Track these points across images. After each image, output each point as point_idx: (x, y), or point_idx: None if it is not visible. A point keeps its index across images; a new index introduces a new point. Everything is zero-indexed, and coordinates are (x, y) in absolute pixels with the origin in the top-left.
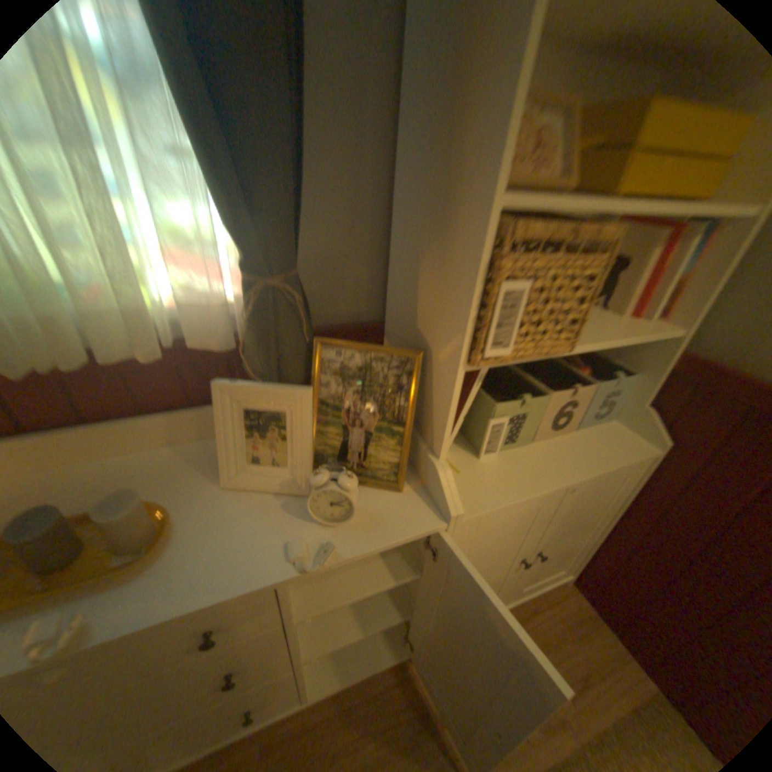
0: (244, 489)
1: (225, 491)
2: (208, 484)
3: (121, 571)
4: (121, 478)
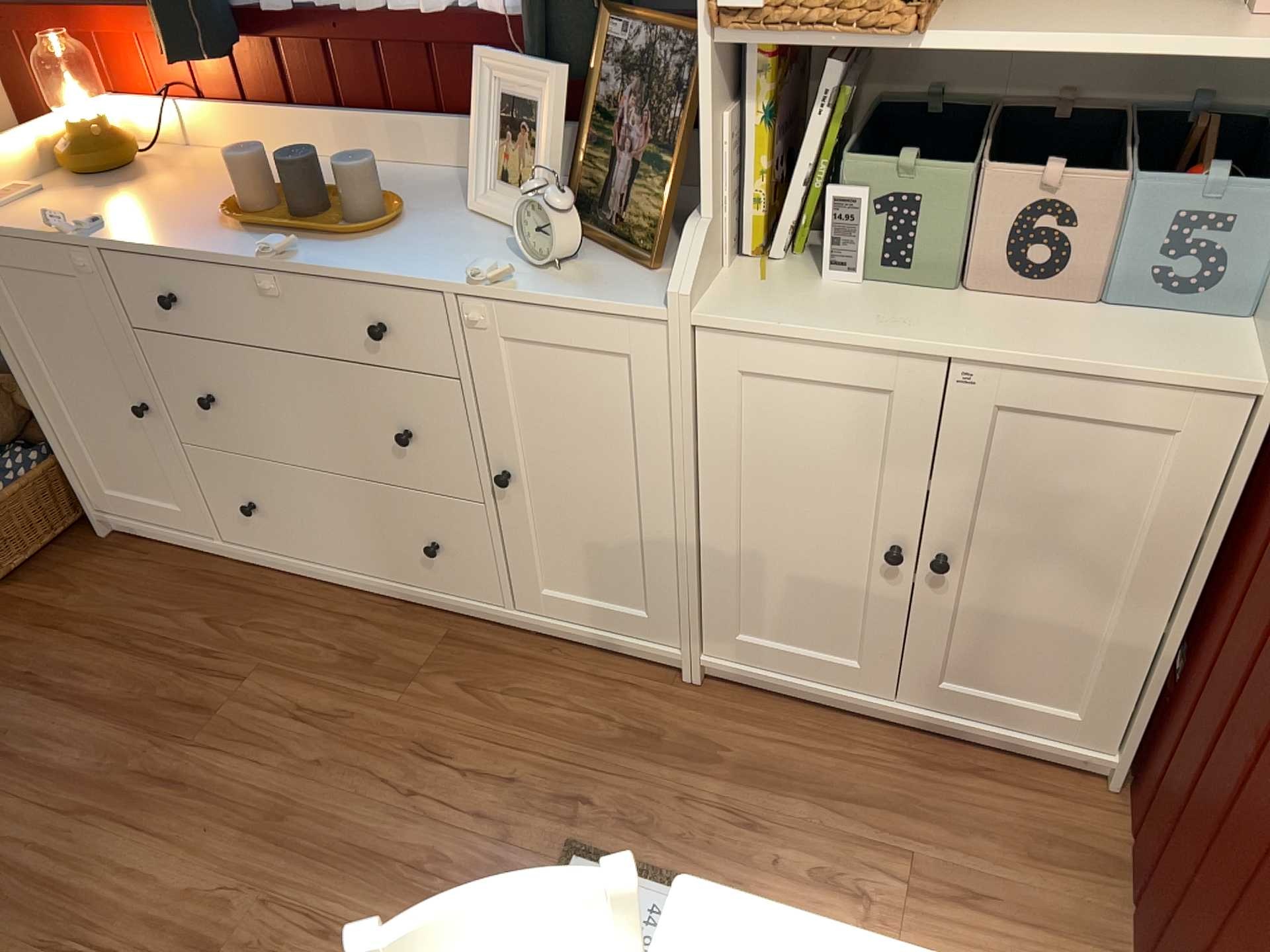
0: (488, 217)
1: (470, 213)
2: (461, 204)
3: (341, 234)
4: (395, 180)
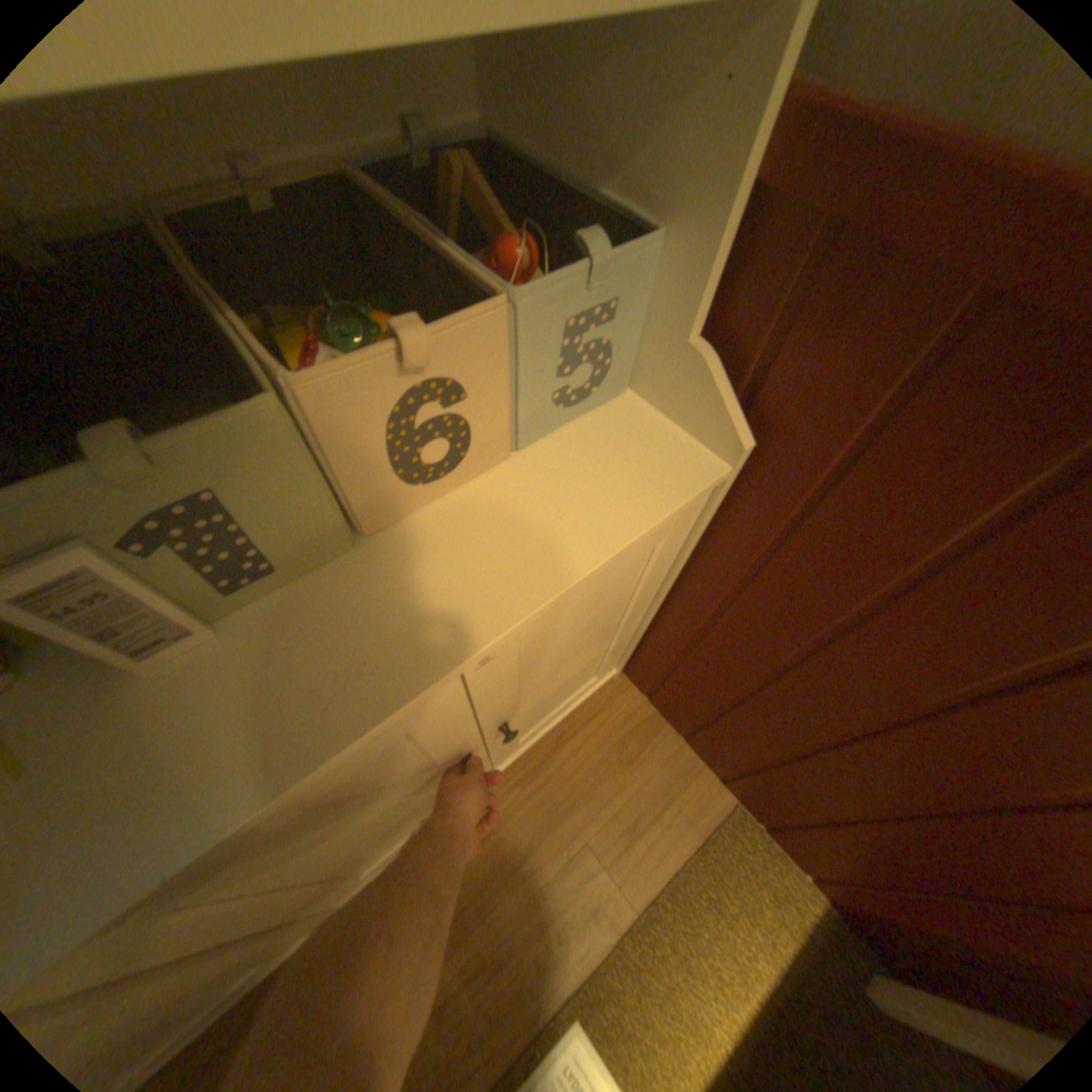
0: None
1: None
2: None
3: None
4: None
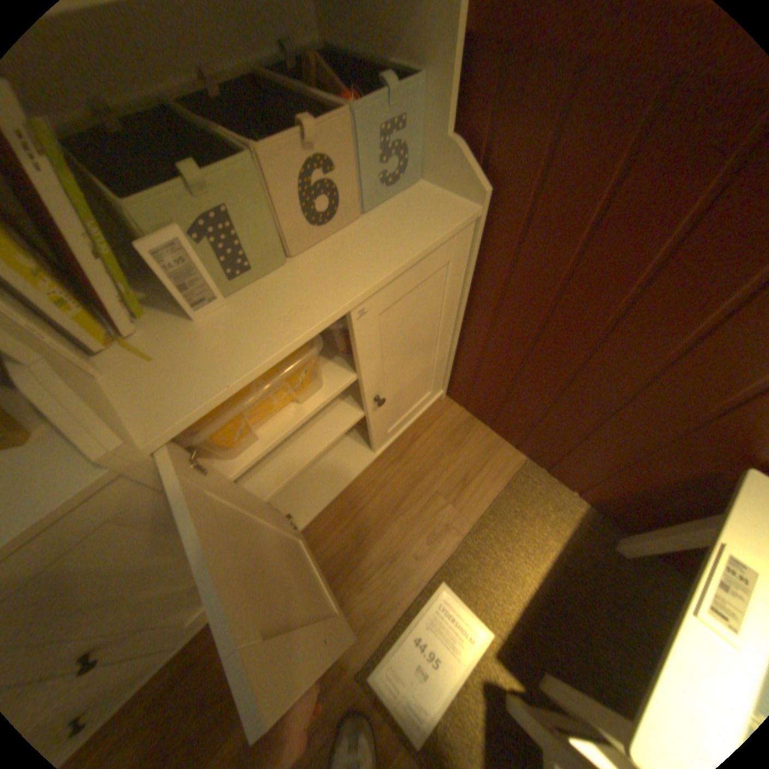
0: None
1: None
2: None
3: None
4: None
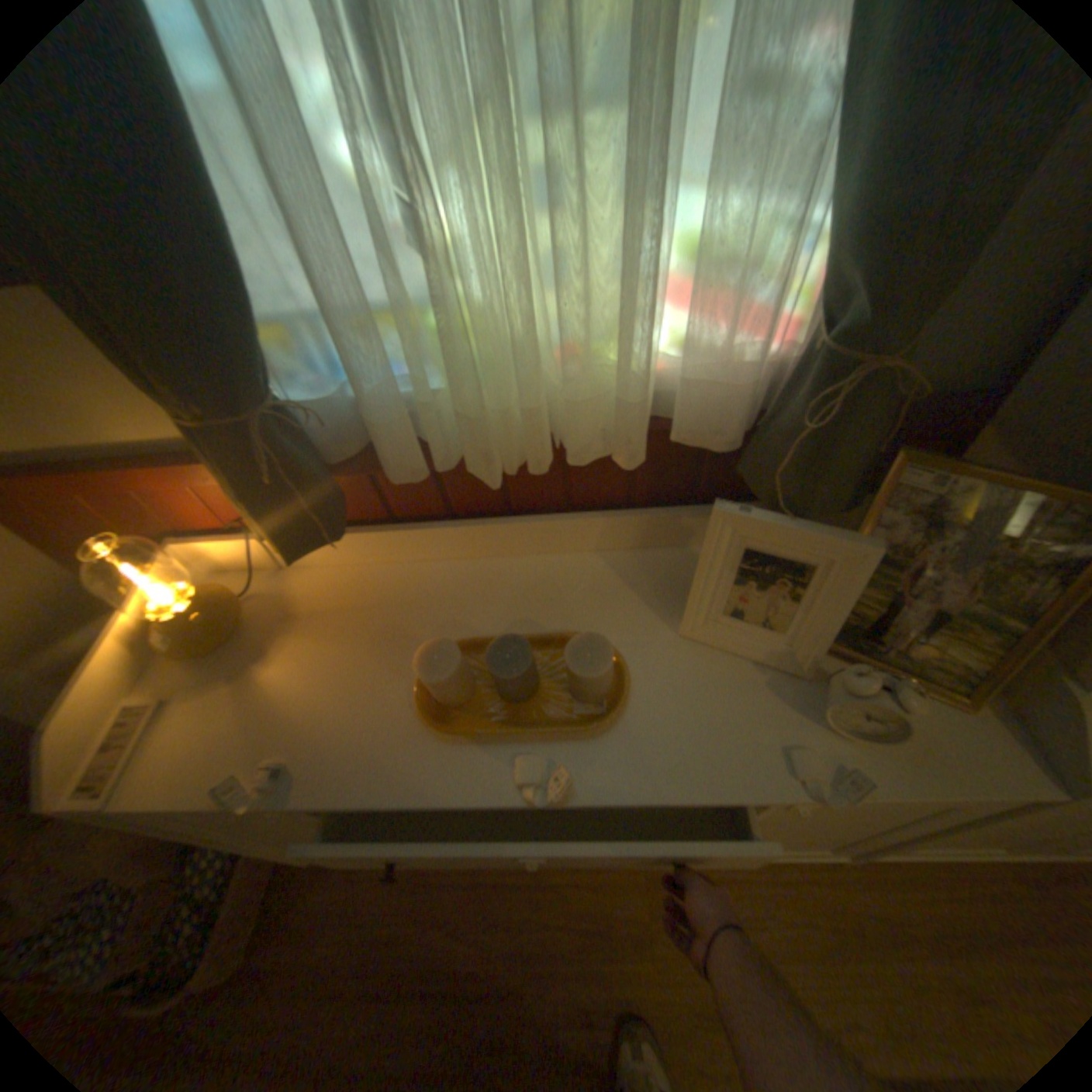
0: (711, 644)
1: (684, 640)
2: (660, 624)
3: (585, 722)
4: (554, 591)
